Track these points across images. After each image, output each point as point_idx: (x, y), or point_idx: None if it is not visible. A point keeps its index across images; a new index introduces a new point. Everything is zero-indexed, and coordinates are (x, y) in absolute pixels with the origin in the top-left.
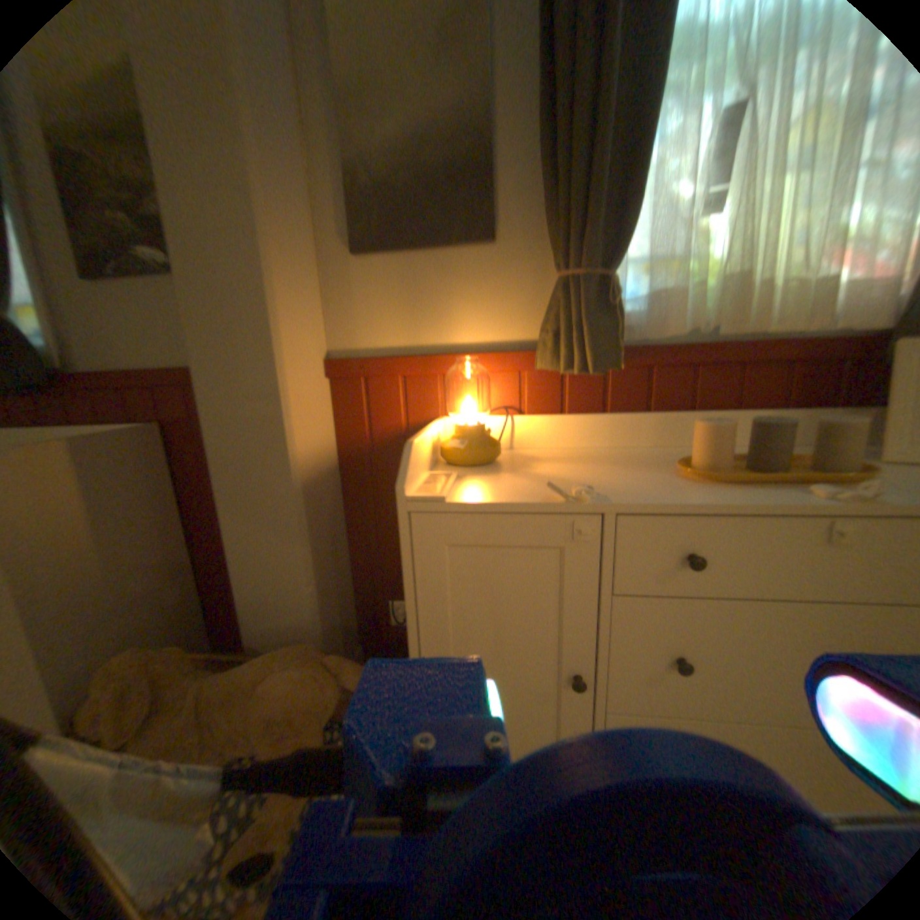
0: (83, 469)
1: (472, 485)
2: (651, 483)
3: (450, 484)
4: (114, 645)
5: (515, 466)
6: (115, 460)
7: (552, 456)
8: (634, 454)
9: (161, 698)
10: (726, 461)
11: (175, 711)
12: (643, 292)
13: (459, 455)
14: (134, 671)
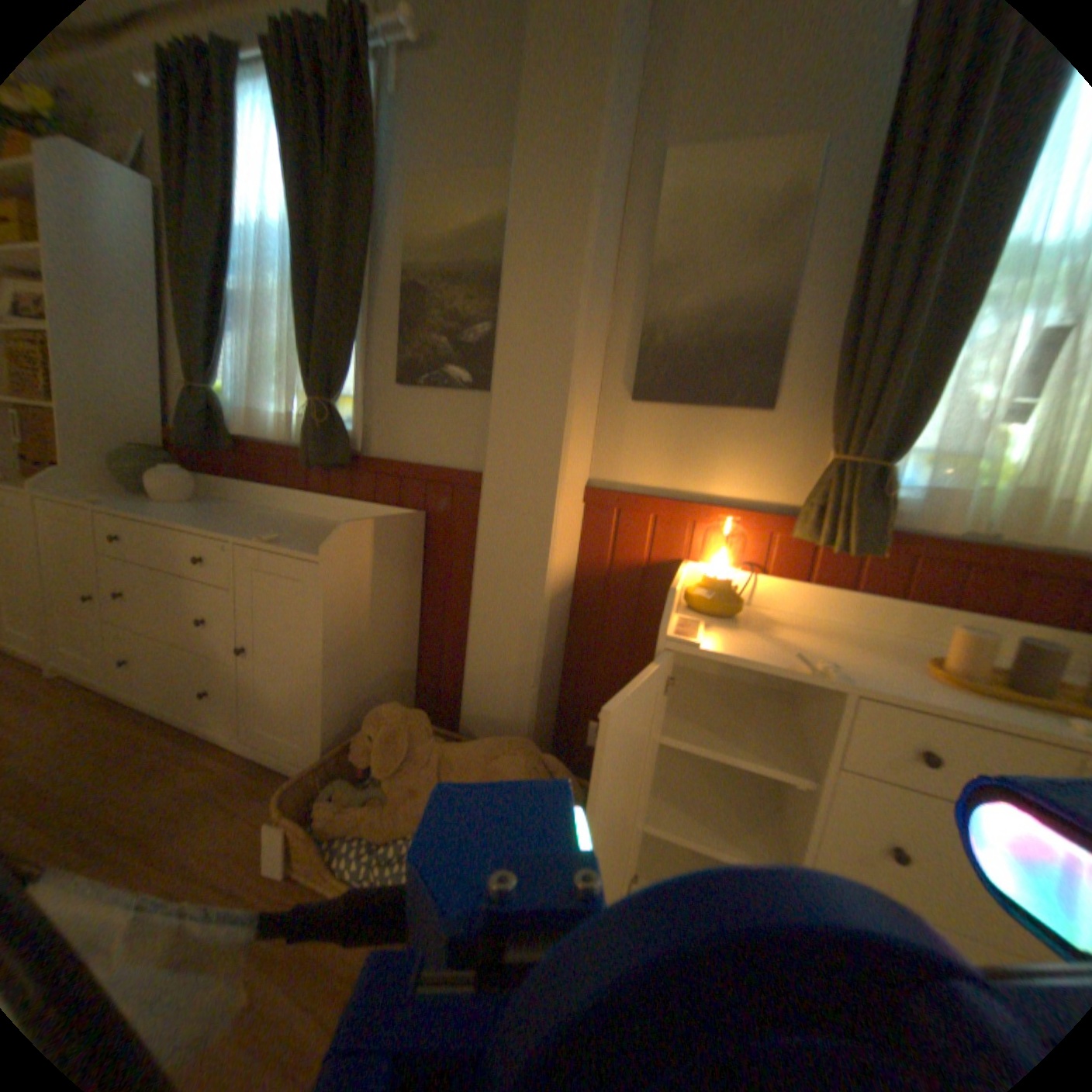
0: (369, 543)
1: (717, 637)
2: (896, 676)
3: (697, 631)
4: (360, 695)
5: (754, 626)
6: (387, 539)
7: (791, 623)
8: (880, 641)
9: (412, 749)
10: (981, 673)
11: (419, 763)
12: (921, 482)
13: (703, 604)
14: (394, 721)
